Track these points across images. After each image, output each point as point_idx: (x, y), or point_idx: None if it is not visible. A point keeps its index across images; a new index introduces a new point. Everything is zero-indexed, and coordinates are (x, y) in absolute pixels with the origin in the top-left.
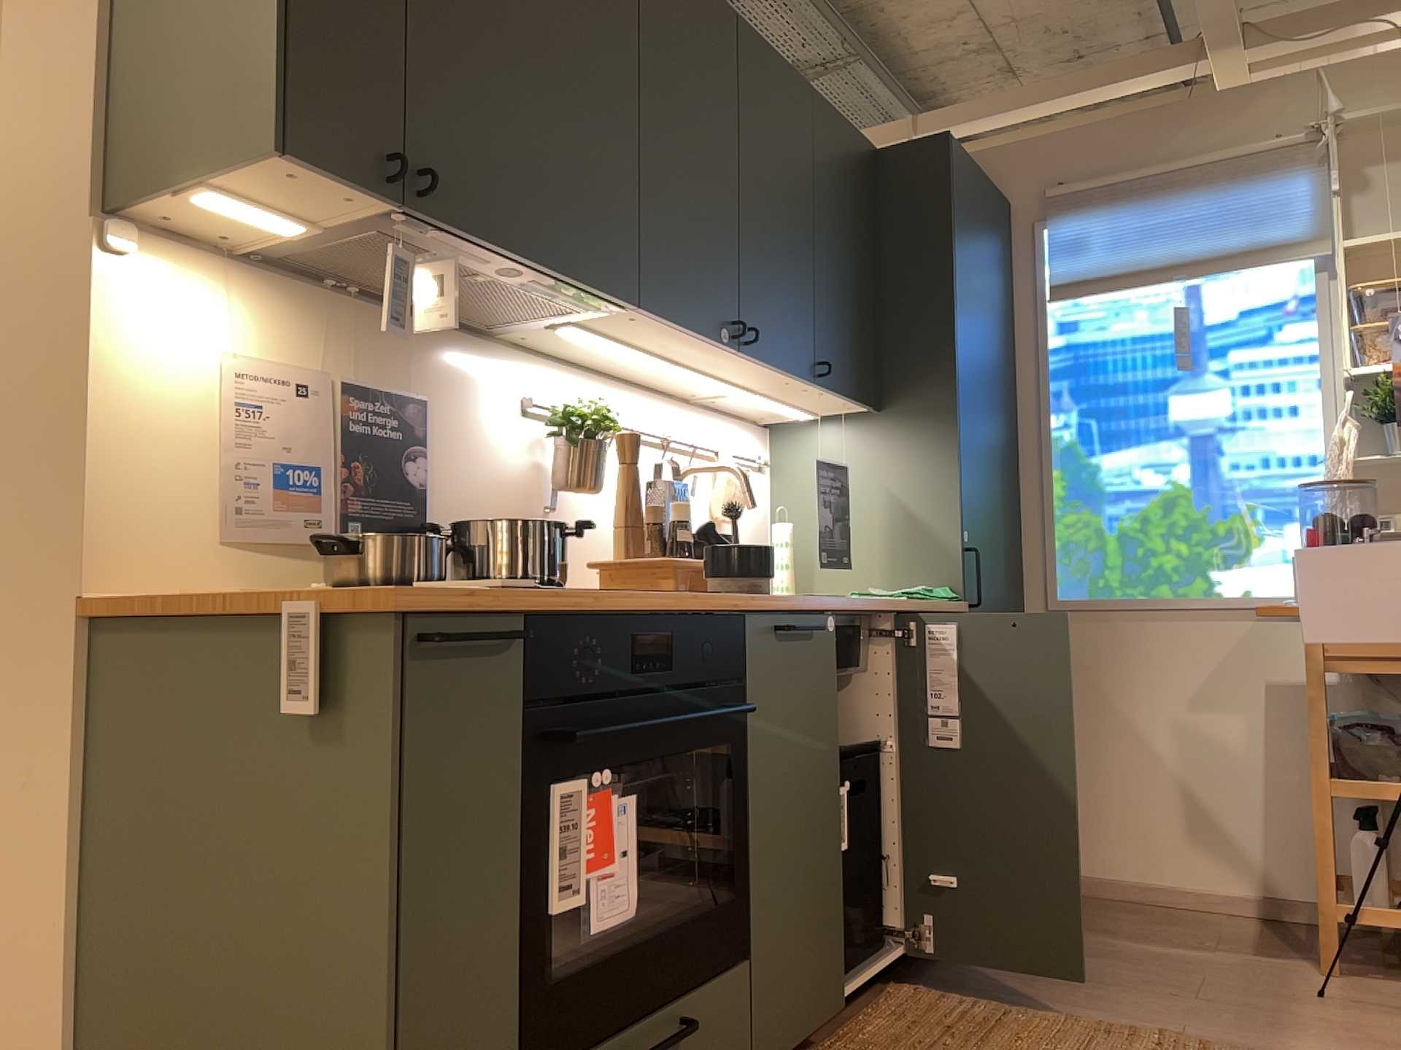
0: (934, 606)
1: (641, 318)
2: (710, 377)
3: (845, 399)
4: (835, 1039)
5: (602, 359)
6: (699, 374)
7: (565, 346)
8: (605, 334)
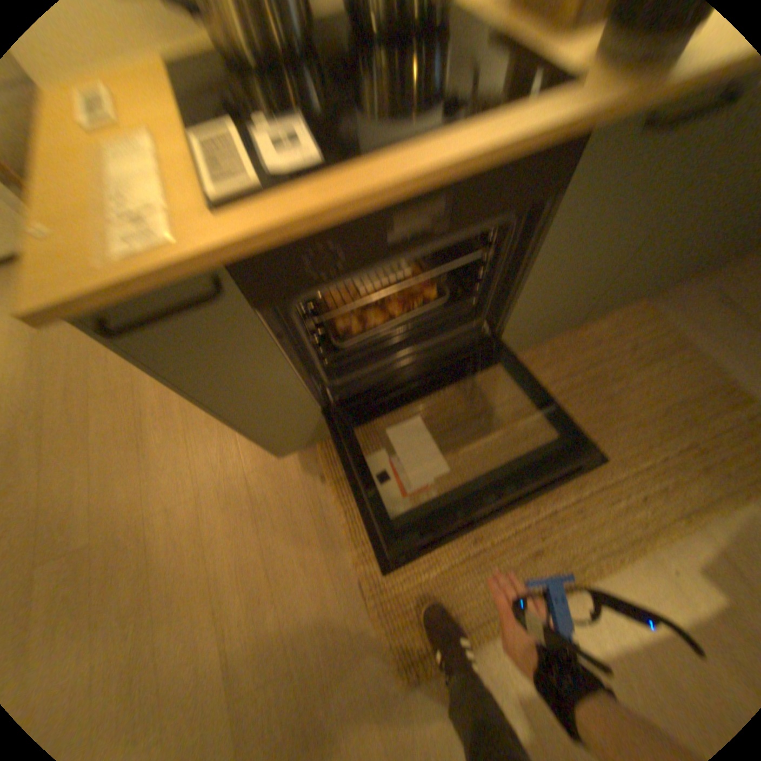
0: None
1: None
2: None
3: None
4: (567, 327)
5: None
6: None
7: None
8: None
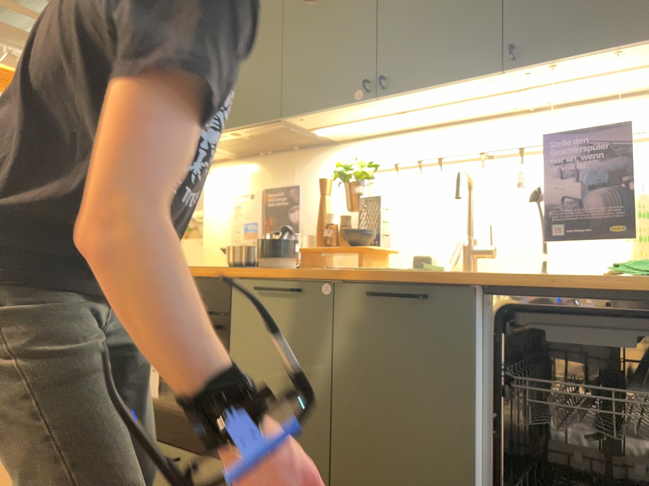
0: (596, 281)
1: (304, 117)
2: (446, 107)
3: (604, 55)
4: None
5: (398, 126)
6: (434, 110)
7: (368, 131)
8: (333, 126)
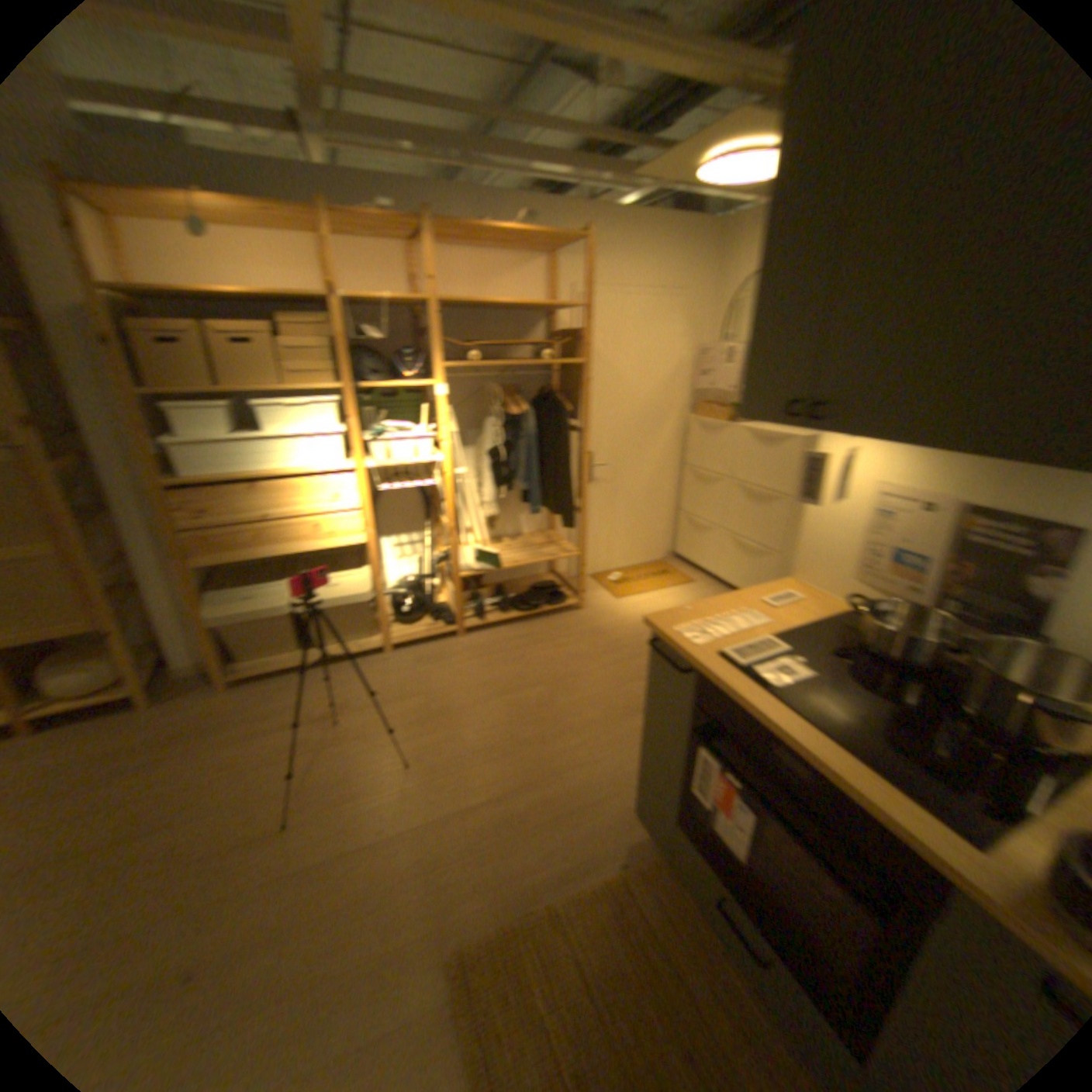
0: None
1: None
2: None
3: None
4: None
5: None
6: None
7: None
8: None
